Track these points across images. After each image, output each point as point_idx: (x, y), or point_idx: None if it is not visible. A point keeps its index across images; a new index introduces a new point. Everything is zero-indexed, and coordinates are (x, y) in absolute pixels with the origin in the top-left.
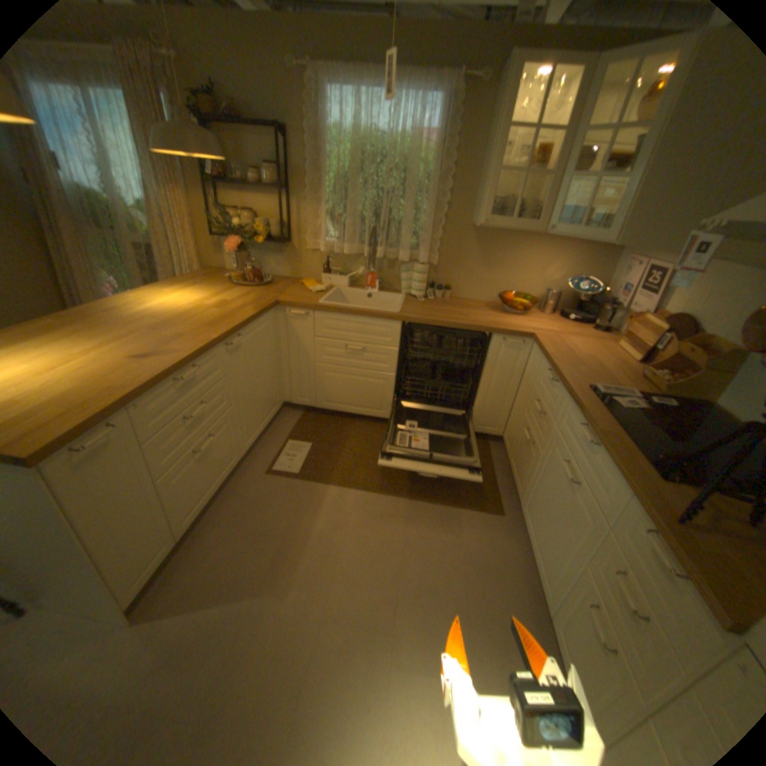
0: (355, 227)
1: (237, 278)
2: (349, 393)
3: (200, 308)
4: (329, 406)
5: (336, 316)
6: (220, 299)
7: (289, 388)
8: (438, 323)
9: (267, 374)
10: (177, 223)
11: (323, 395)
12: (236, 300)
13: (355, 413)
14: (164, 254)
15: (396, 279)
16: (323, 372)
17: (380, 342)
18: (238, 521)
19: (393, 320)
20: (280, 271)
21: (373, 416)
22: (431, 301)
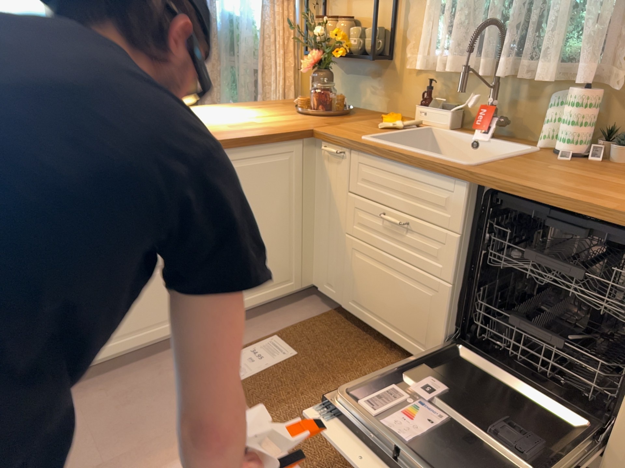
0: (471, 27)
1: (302, 104)
2: (383, 299)
3: (213, 124)
4: (357, 312)
5: (376, 160)
6: (251, 120)
7: (318, 266)
8: (536, 194)
9: (272, 229)
10: (280, 43)
11: (351, 289)
12: (265, 123)
13: (388, 338)
14: (268, 80)
15: (540, 120)
16: (353, 251)
17: (434, 217)
18: (129, 396)
19: (453, 177)
20: (374, 103)
21: (414, 355)
22: (588, 164)
